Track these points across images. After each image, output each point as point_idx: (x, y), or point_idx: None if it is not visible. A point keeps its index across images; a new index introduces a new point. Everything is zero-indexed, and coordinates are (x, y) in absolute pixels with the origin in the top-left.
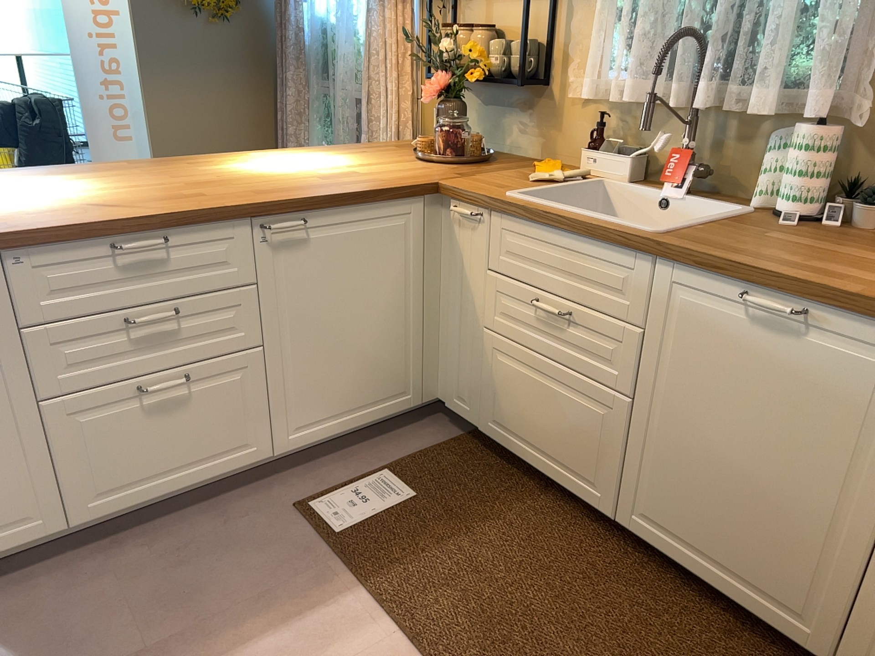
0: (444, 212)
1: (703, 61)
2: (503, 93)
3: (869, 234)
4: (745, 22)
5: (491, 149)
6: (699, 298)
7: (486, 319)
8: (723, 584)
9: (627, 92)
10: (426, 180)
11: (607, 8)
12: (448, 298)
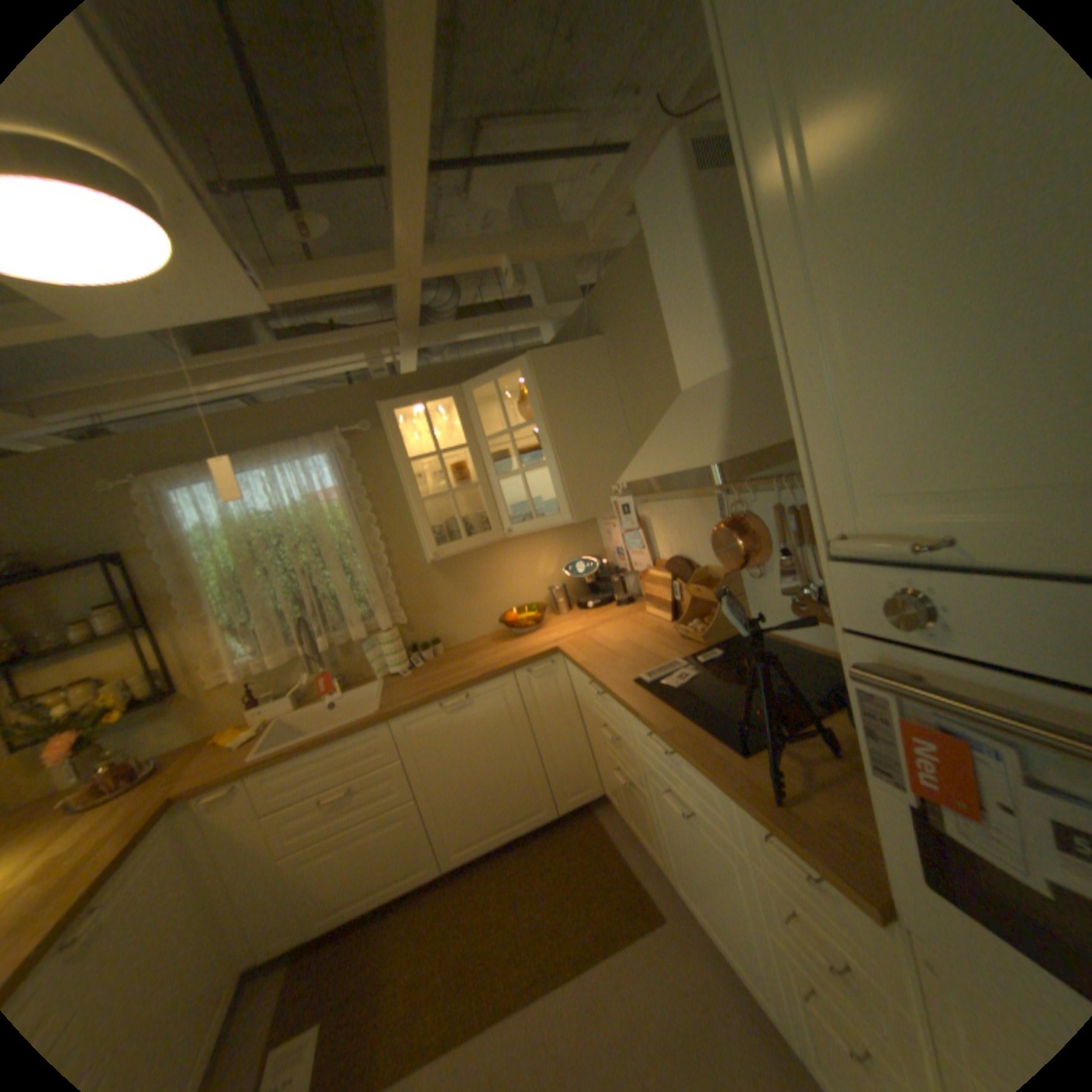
0: (181, 816)
1: (304, 628)
2: (123, 717)
3: (436, 660)
4: (324, 603)
5: (137, 762)
6: (420, 722)
7: (274, 854)
8: (507, 837)
9: (262, 664)
10: (154, 804)
11: (221, 626)
12: (218, 876)
